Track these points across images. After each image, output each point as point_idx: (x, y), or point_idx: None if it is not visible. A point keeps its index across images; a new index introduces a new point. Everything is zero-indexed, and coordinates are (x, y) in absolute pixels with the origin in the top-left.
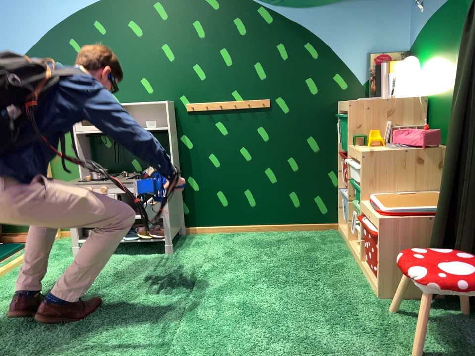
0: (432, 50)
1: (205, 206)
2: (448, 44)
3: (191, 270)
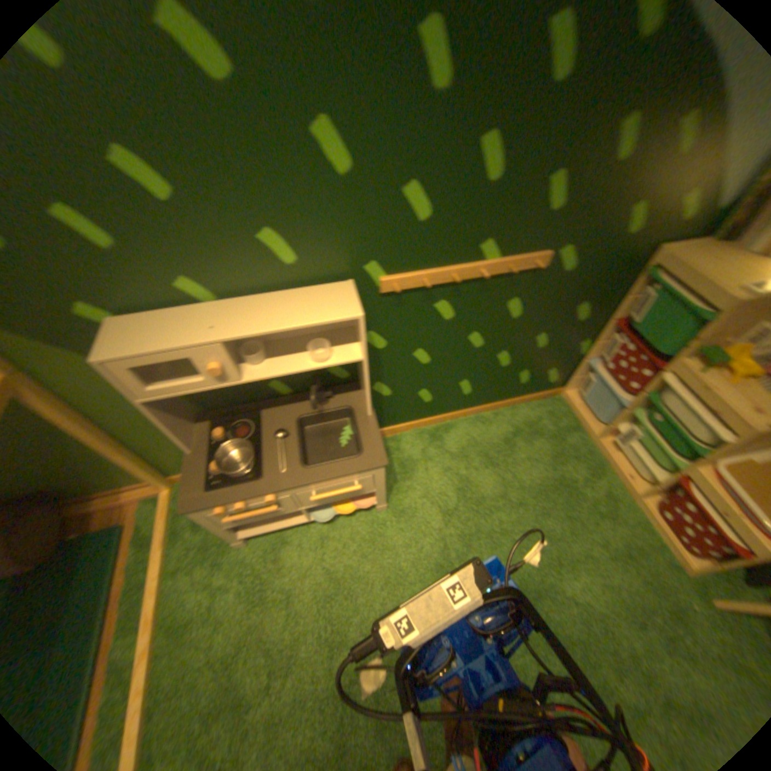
0: None
1: (401, 408)
2: None
3: (438, 550)
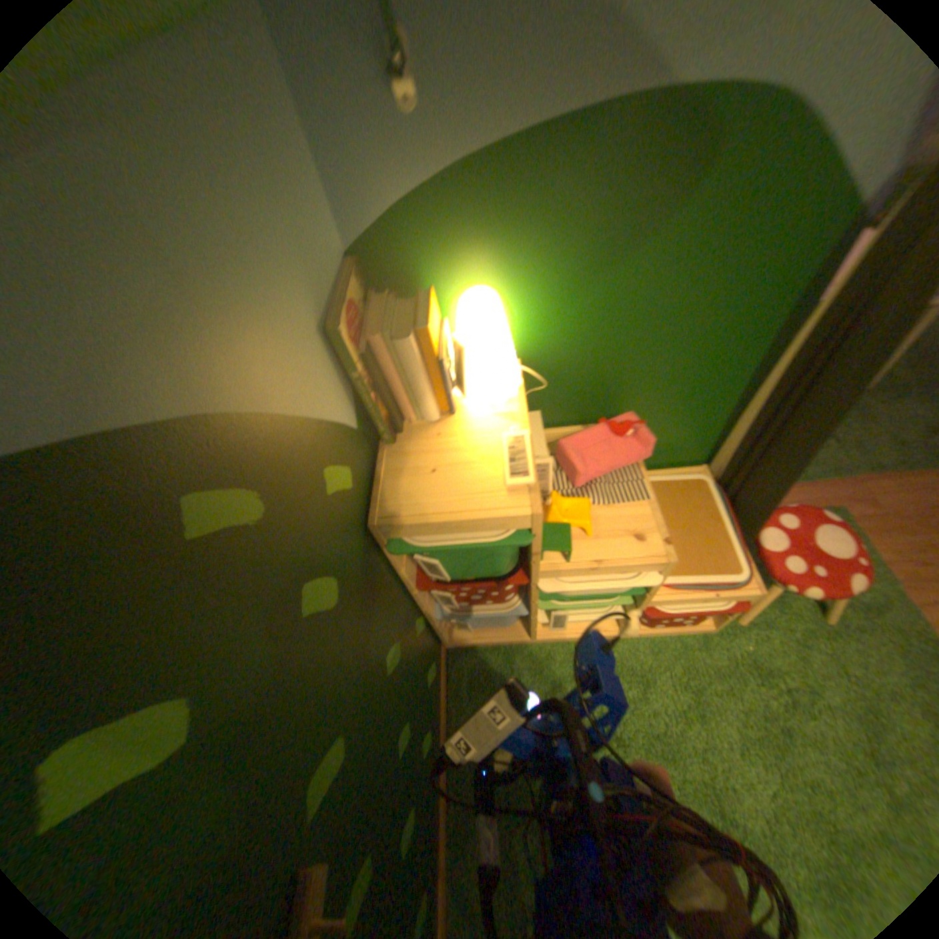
0: (518, 249)
1: None
2: (608, 238)
3: None
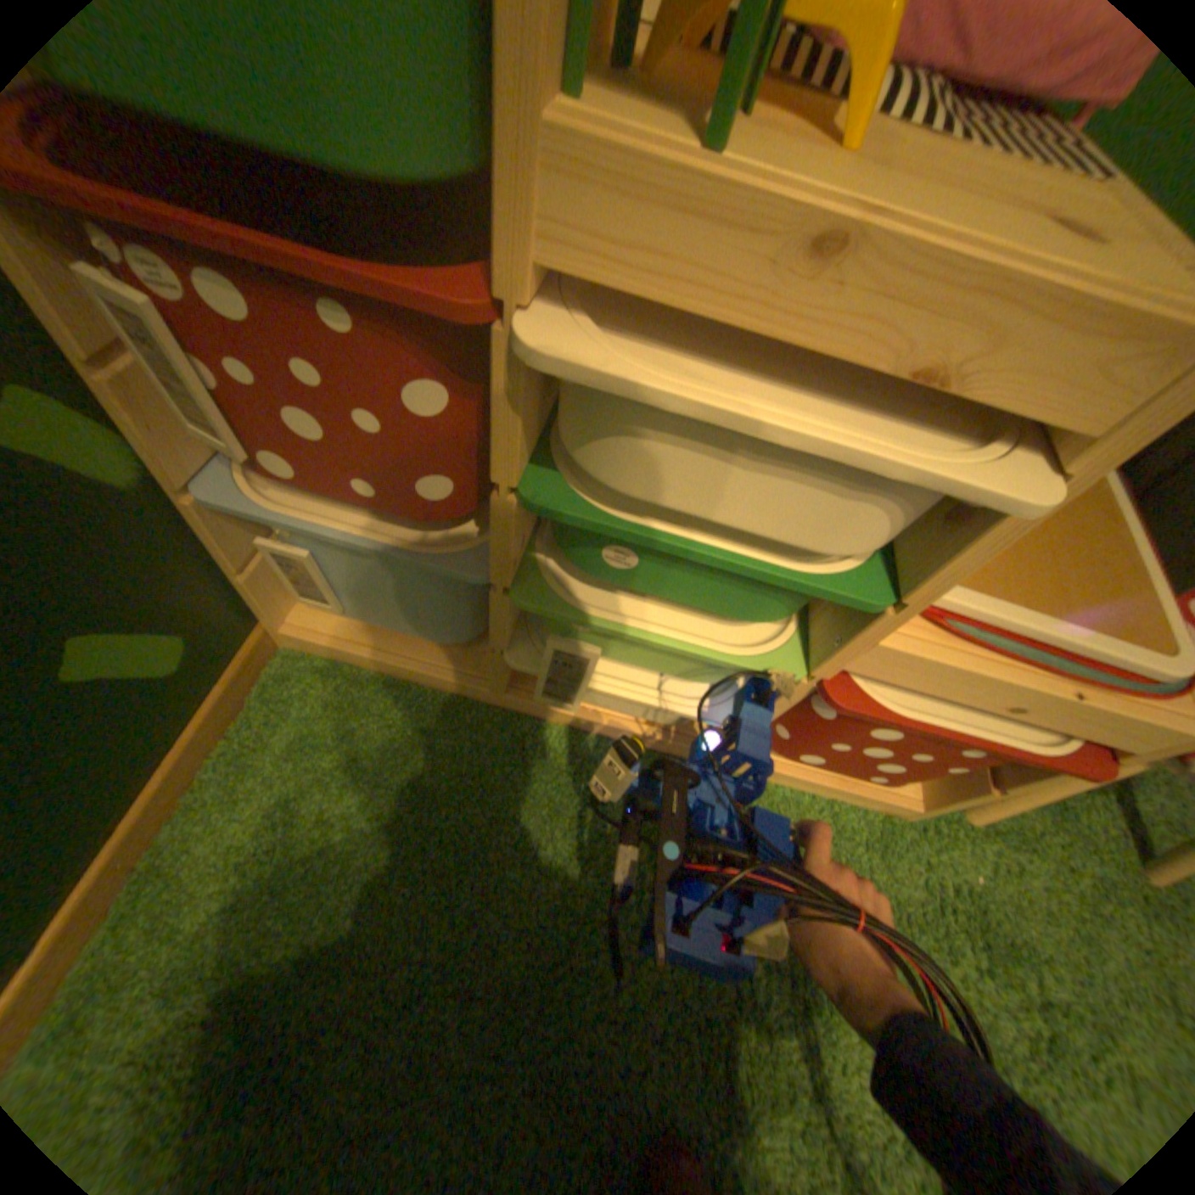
0: None
1: None
2: None
3: None
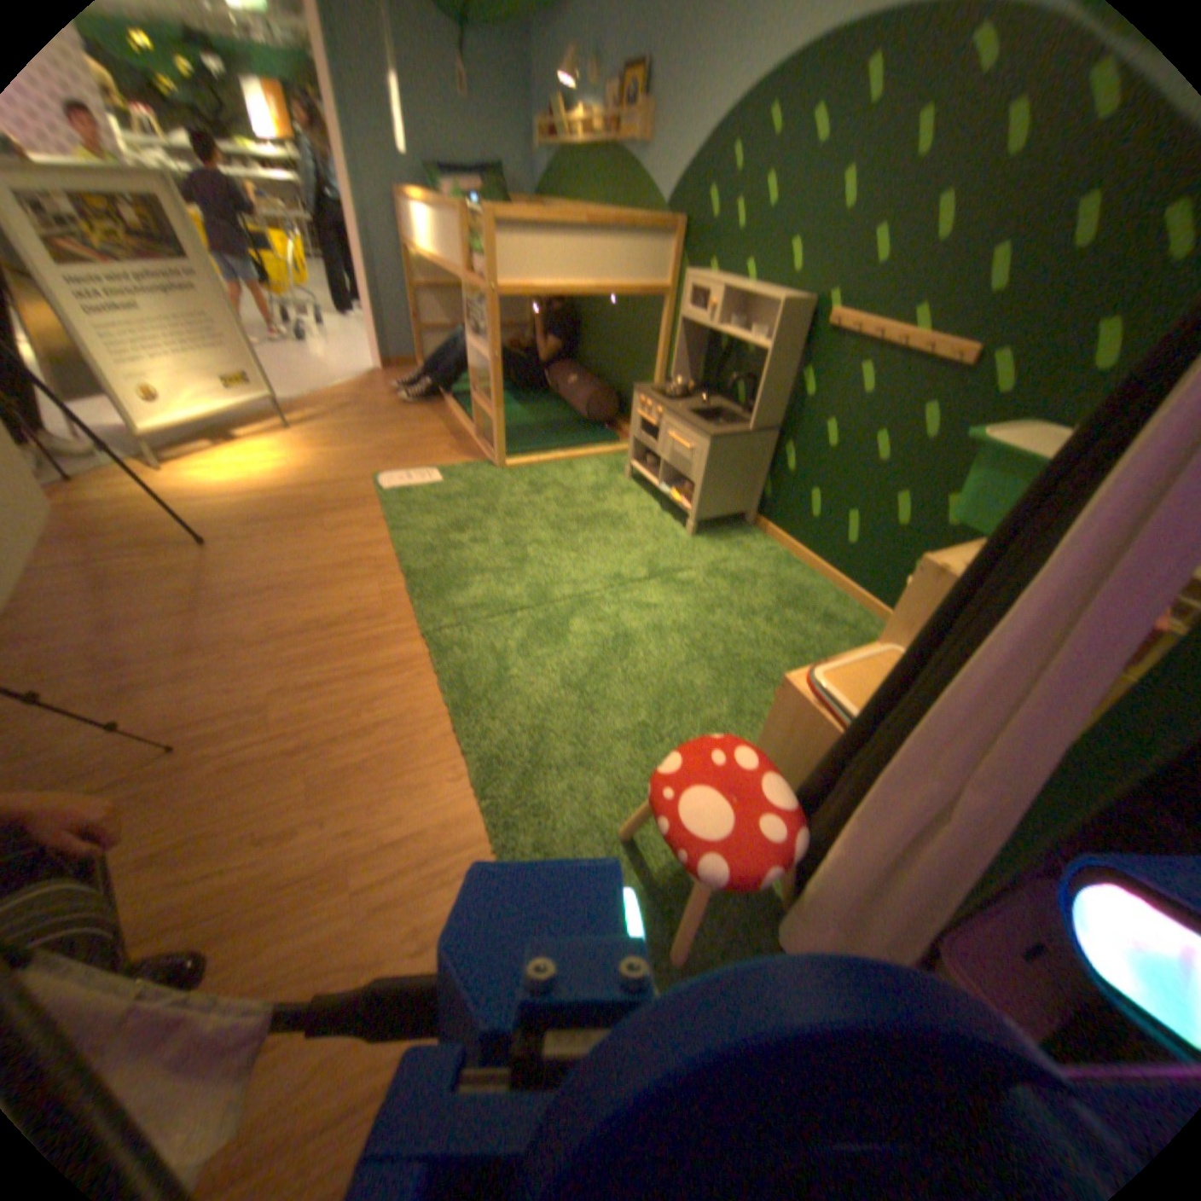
0: None
1: (790, 499)
2: None
3: (668, 565)
